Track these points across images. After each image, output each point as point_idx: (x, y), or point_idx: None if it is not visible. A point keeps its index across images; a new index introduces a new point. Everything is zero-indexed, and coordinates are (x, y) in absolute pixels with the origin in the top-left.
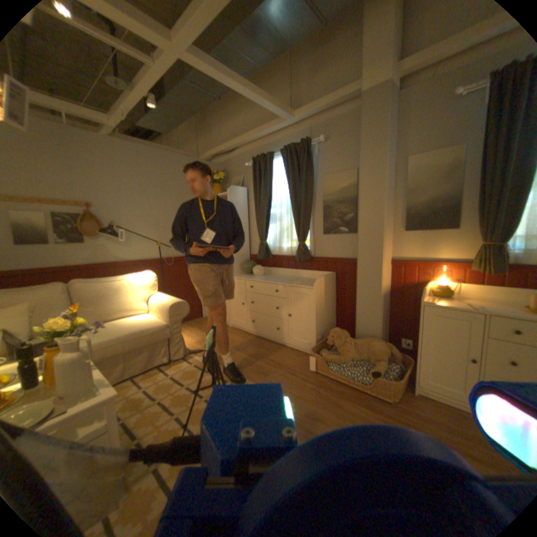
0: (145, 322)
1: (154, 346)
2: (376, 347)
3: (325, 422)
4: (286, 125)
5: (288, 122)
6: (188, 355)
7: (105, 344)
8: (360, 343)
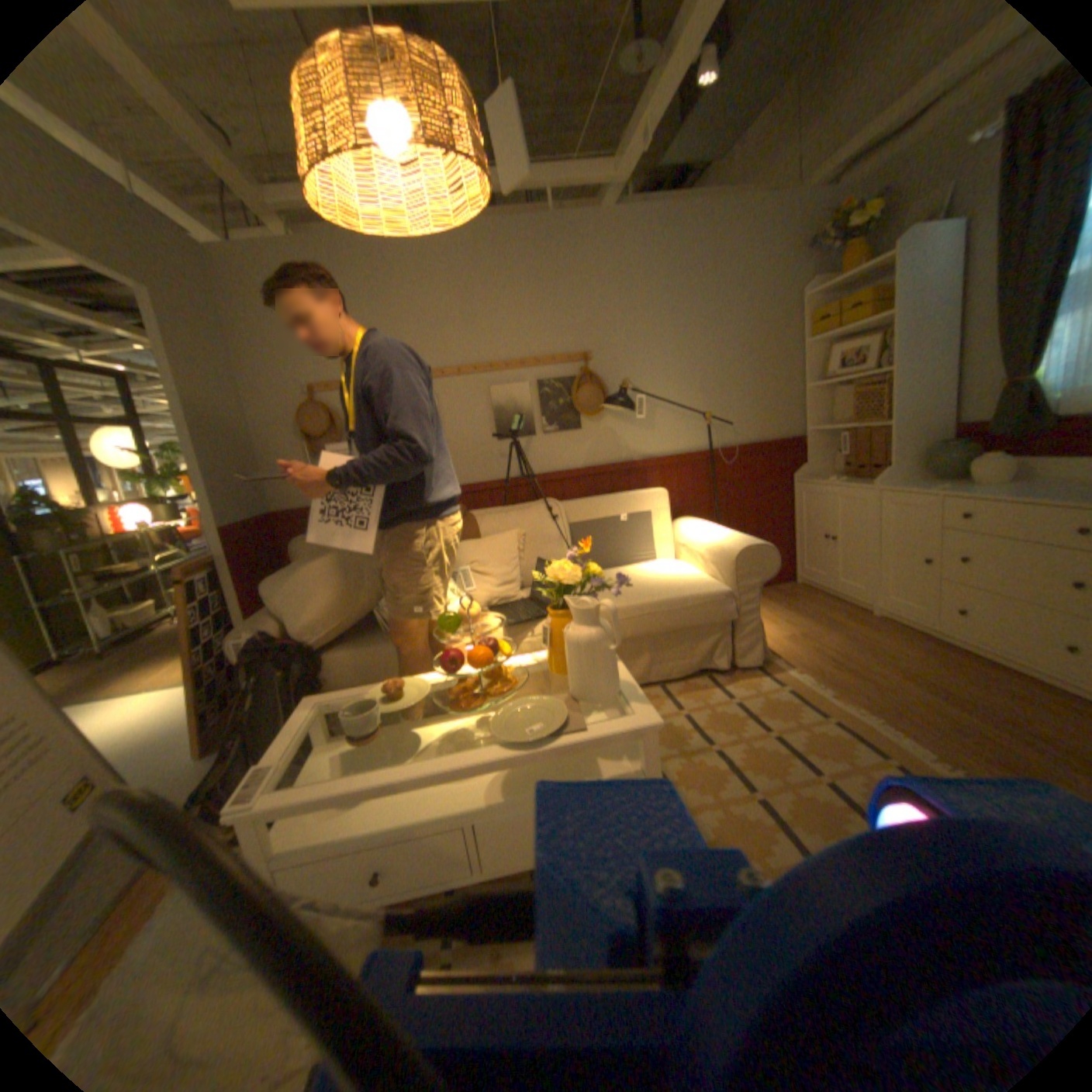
0: (685, 581)
1: (703, 632)
2: None
3: None
4: None
5: None
6: (772, 663)
7: (621, 613)
8: None
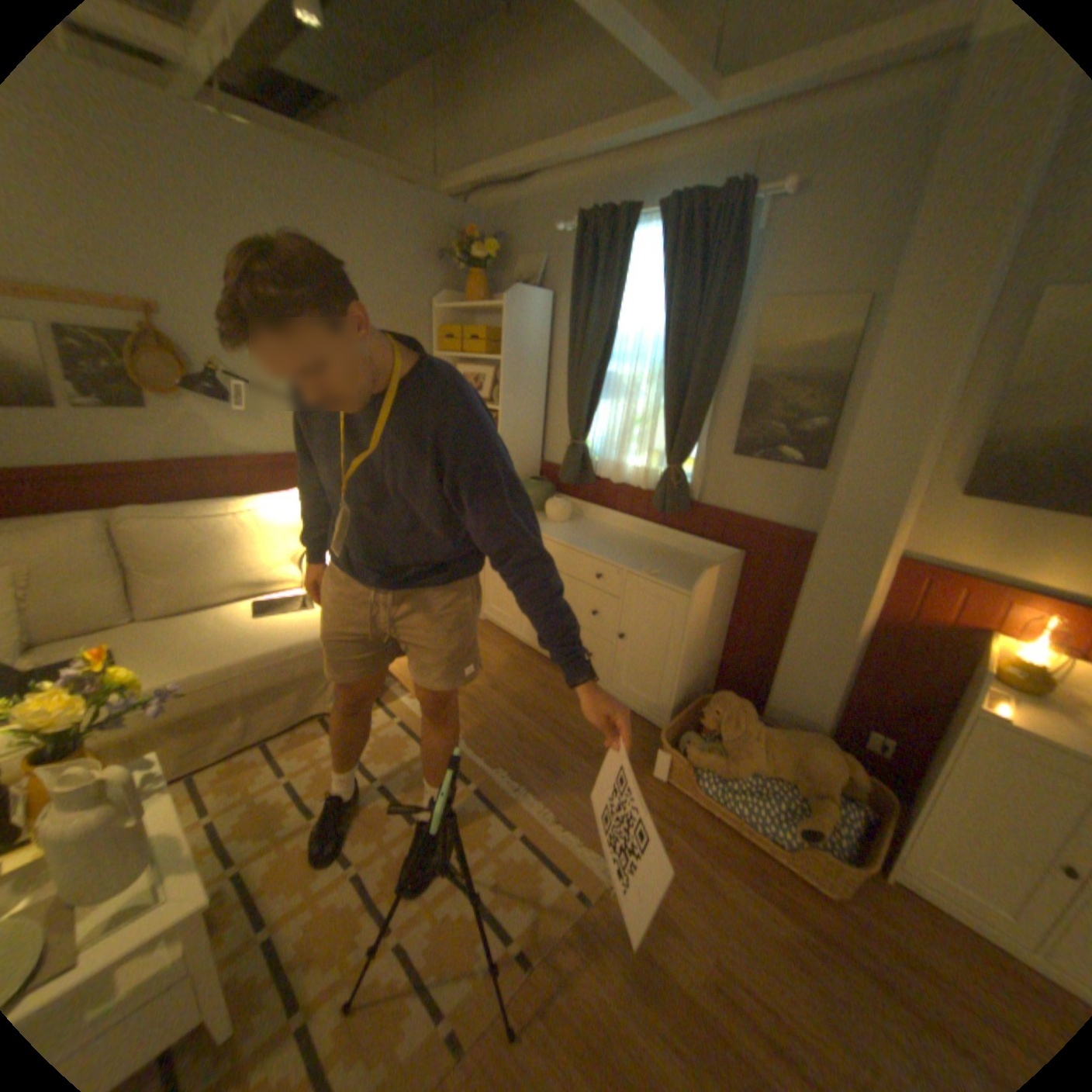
0: (293, 623)
1: (313, 680)
2: (818, 763)
3: (684, 935)
4: (689, 124)
5: (695, 117)
6: (388, 691)
7: (198, 685)
8: (780, 743)
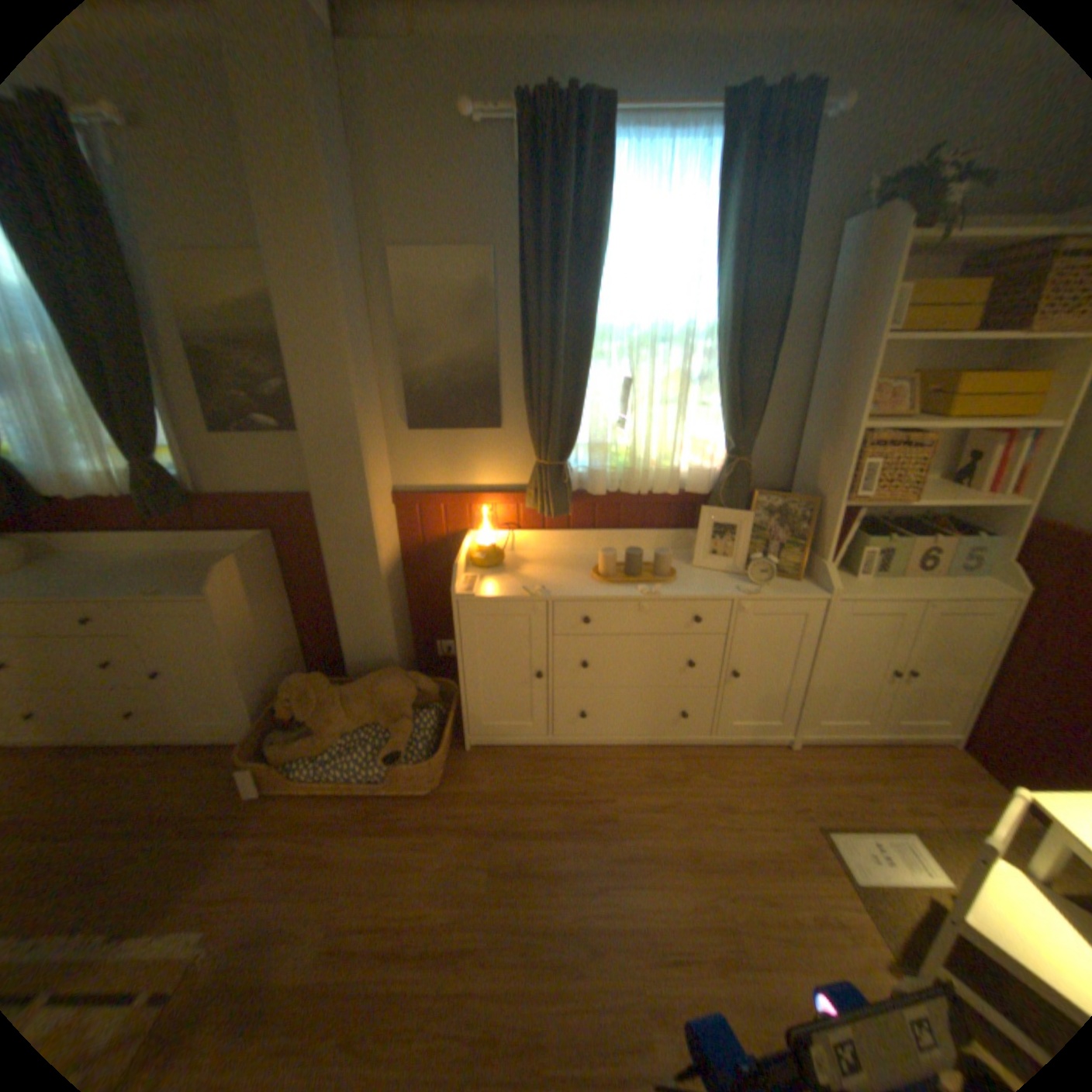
0: None
1: None
2: (386, 694)
3: (291, 933)
4: None
5: None
6: None
7: None
8: (352, 695)
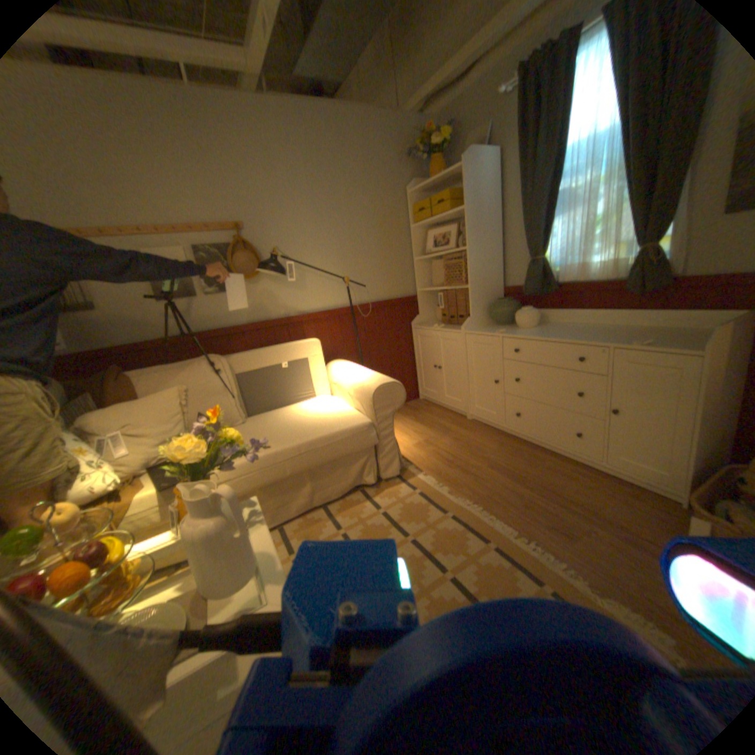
0: (336, 416)
1: (353, 457)
2: None
3: None
4: None
5: None
6: (406, 469)
7: (280, 456)
8: None
